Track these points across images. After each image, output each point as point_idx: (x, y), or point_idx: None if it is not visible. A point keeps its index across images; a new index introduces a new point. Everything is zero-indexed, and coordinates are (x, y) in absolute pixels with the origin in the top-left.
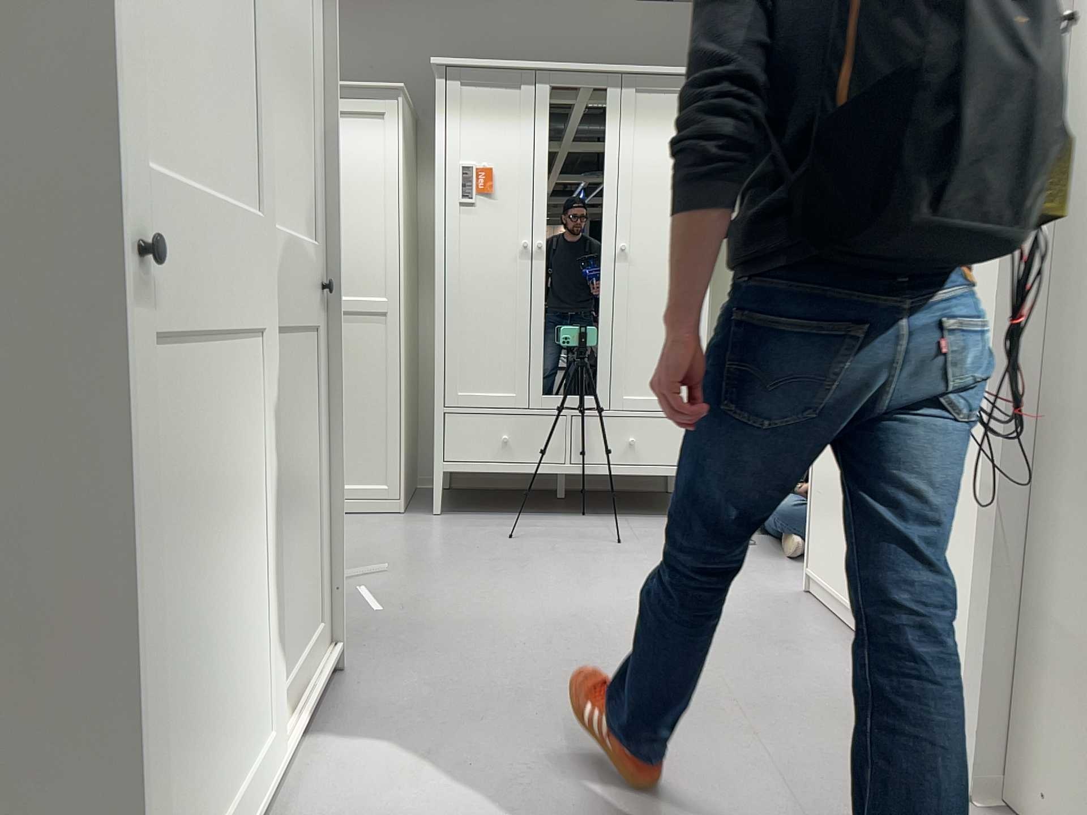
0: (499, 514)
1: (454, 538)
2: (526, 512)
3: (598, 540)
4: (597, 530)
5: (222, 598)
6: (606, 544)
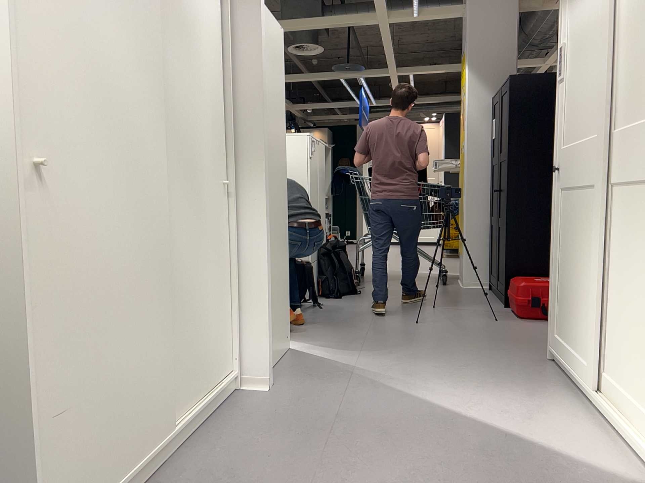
0: None
1: None
2: None
3: None
4: None
5: (573, 274)
6: None
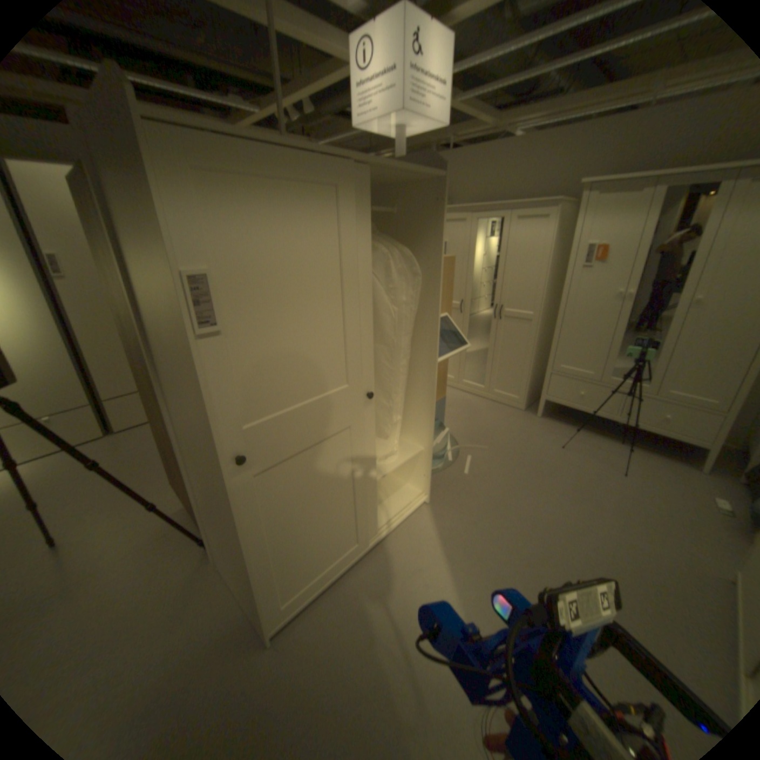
0: (572, 426)
1: (534, 437)
2: (589, 429)
3: (615, 467)
4: (622, 458)
5: (323, 515)
6: (617, 472)
